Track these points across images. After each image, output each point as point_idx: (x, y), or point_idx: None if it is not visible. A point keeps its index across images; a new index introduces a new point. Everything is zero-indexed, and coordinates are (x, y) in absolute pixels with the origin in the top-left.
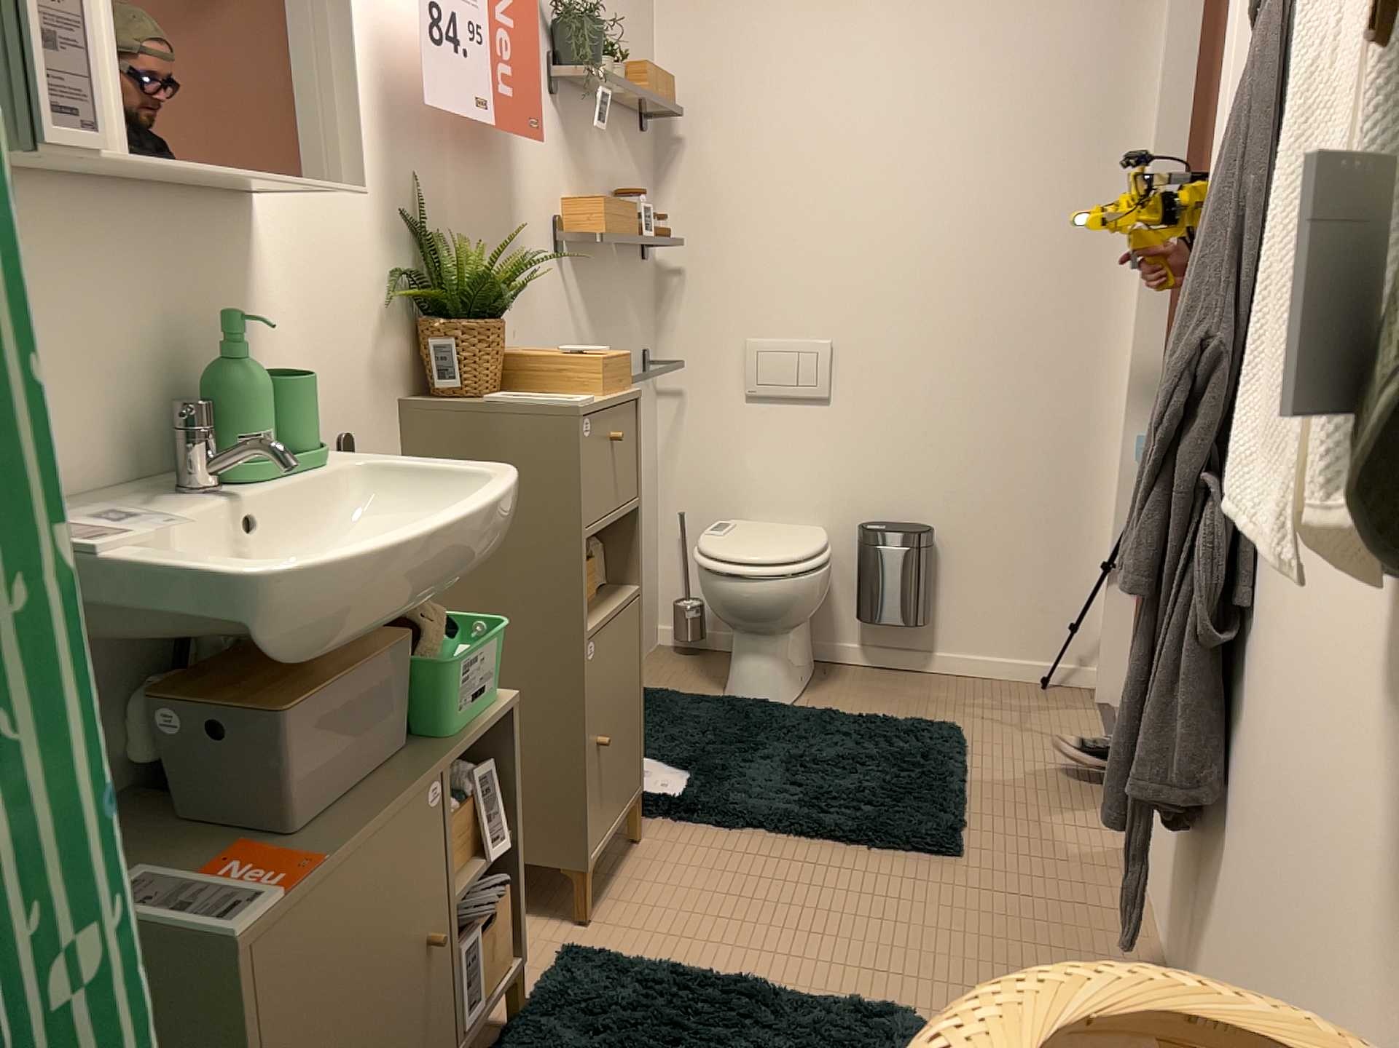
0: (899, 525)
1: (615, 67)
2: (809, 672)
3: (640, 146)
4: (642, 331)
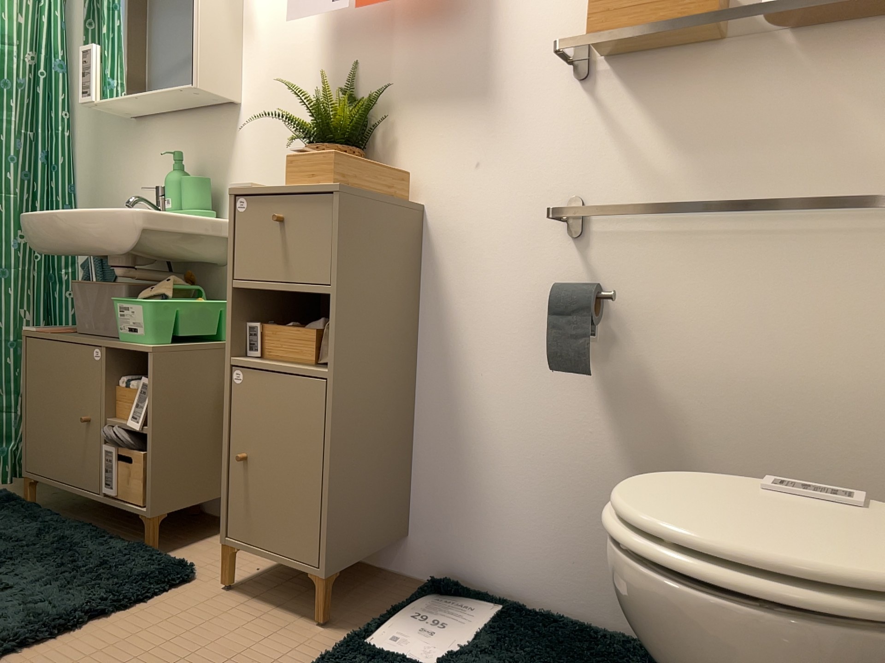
0: None
1: None
2: None
3: None
4: None
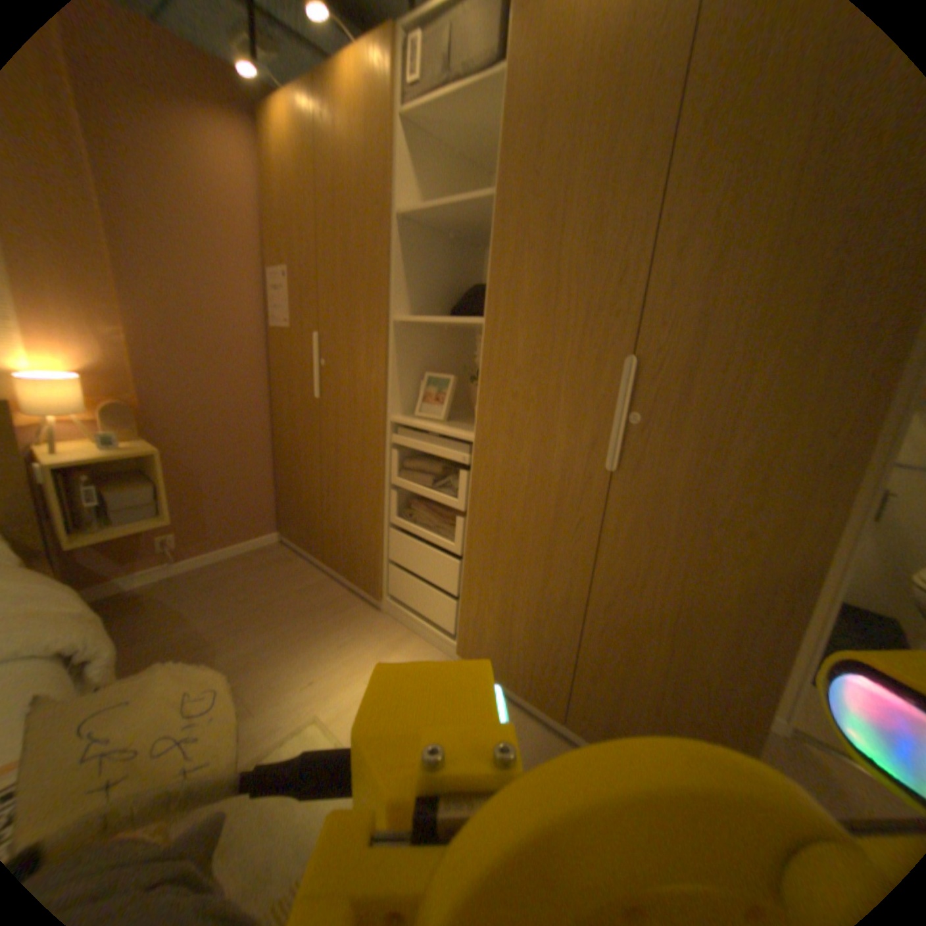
0: None
1: None
2: None
3: None
4: None
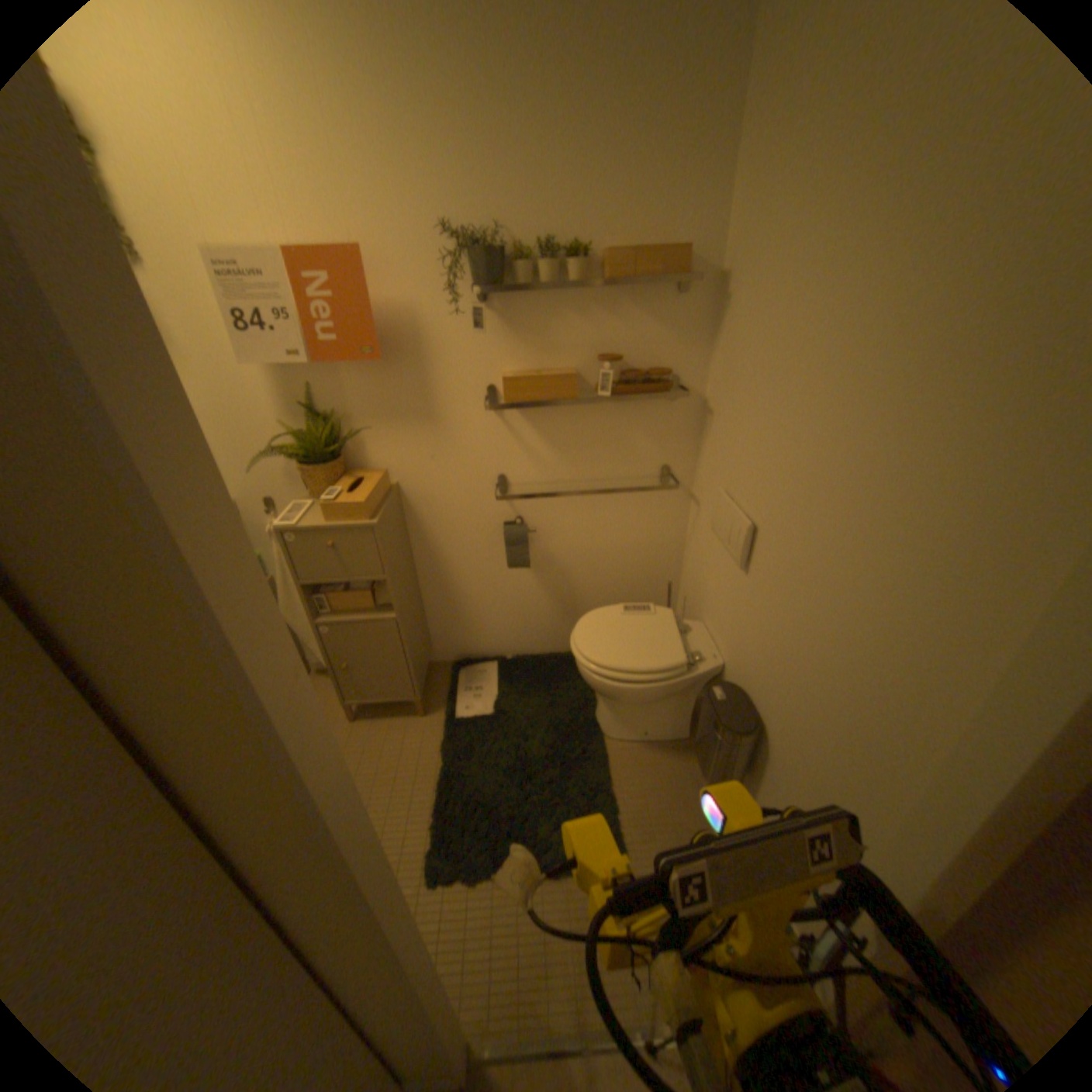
0: (738, 708)
1: (571, 257)
2: (660, 733)
3: (676, 304)
4: (662, 453)
